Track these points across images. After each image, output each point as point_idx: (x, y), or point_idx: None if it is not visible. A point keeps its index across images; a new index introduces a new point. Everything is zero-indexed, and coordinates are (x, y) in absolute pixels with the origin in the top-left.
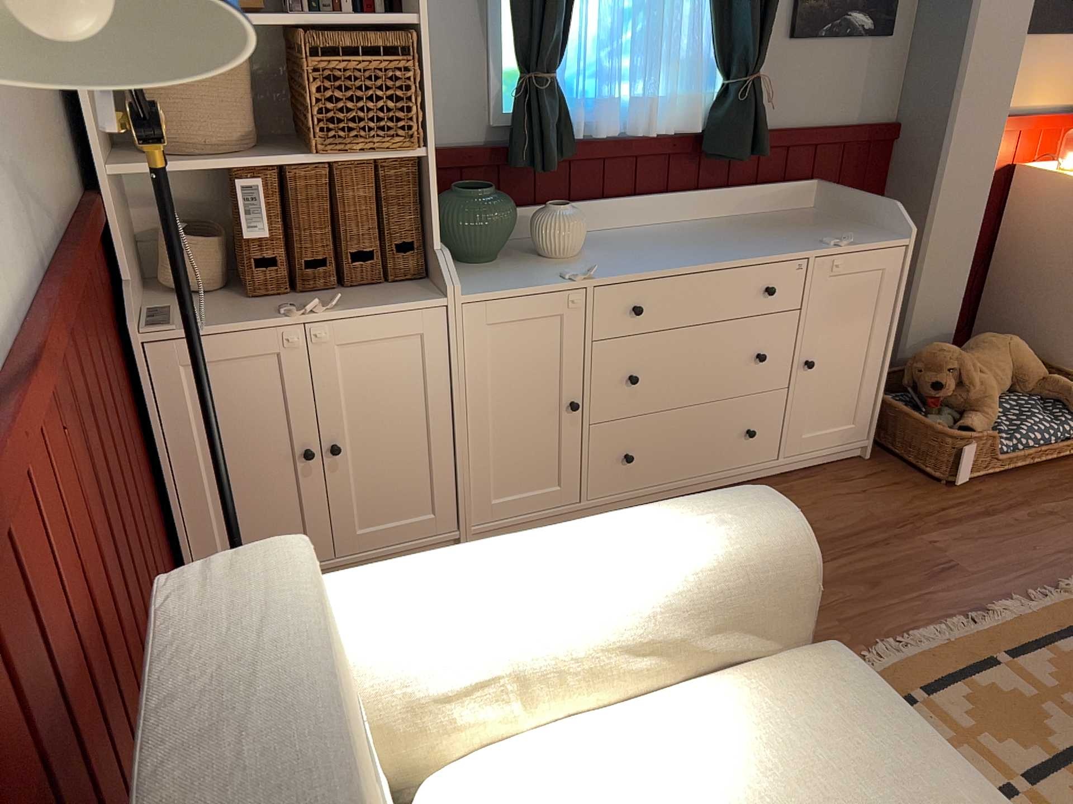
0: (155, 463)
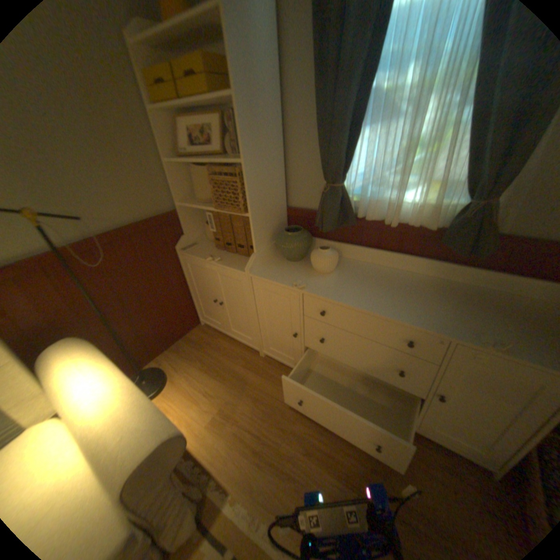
0: (187, 284)
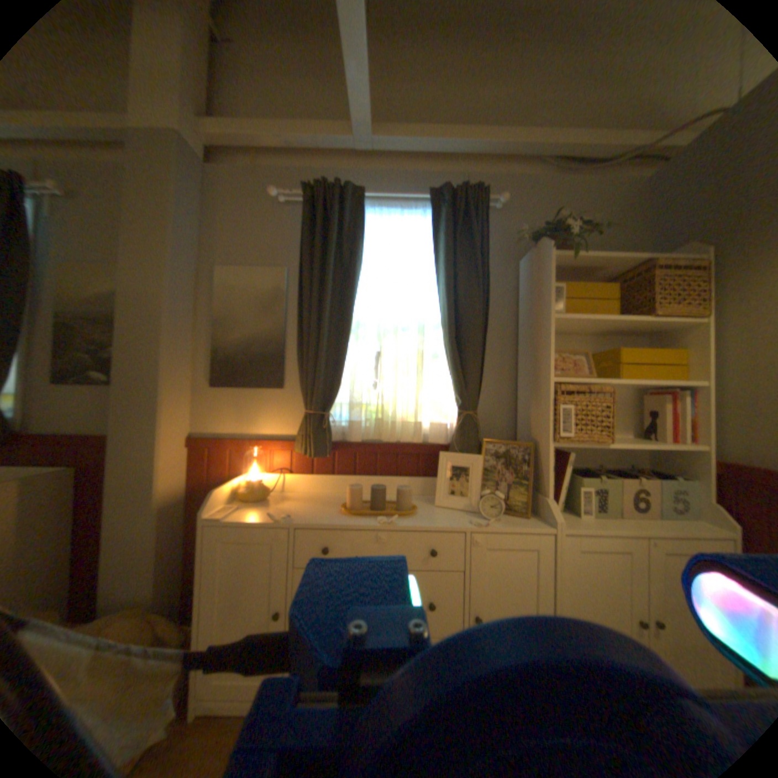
0: None
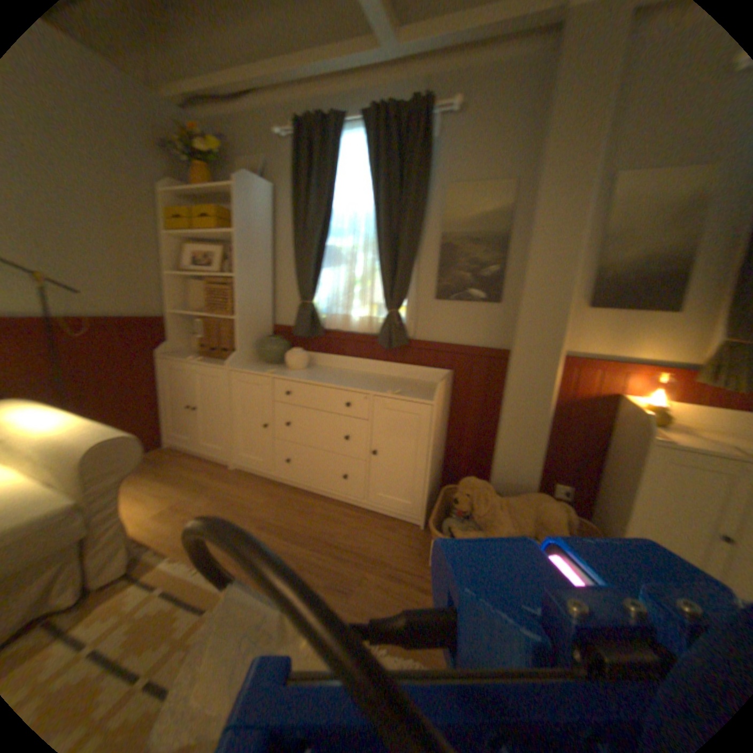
0: (156, 394)
